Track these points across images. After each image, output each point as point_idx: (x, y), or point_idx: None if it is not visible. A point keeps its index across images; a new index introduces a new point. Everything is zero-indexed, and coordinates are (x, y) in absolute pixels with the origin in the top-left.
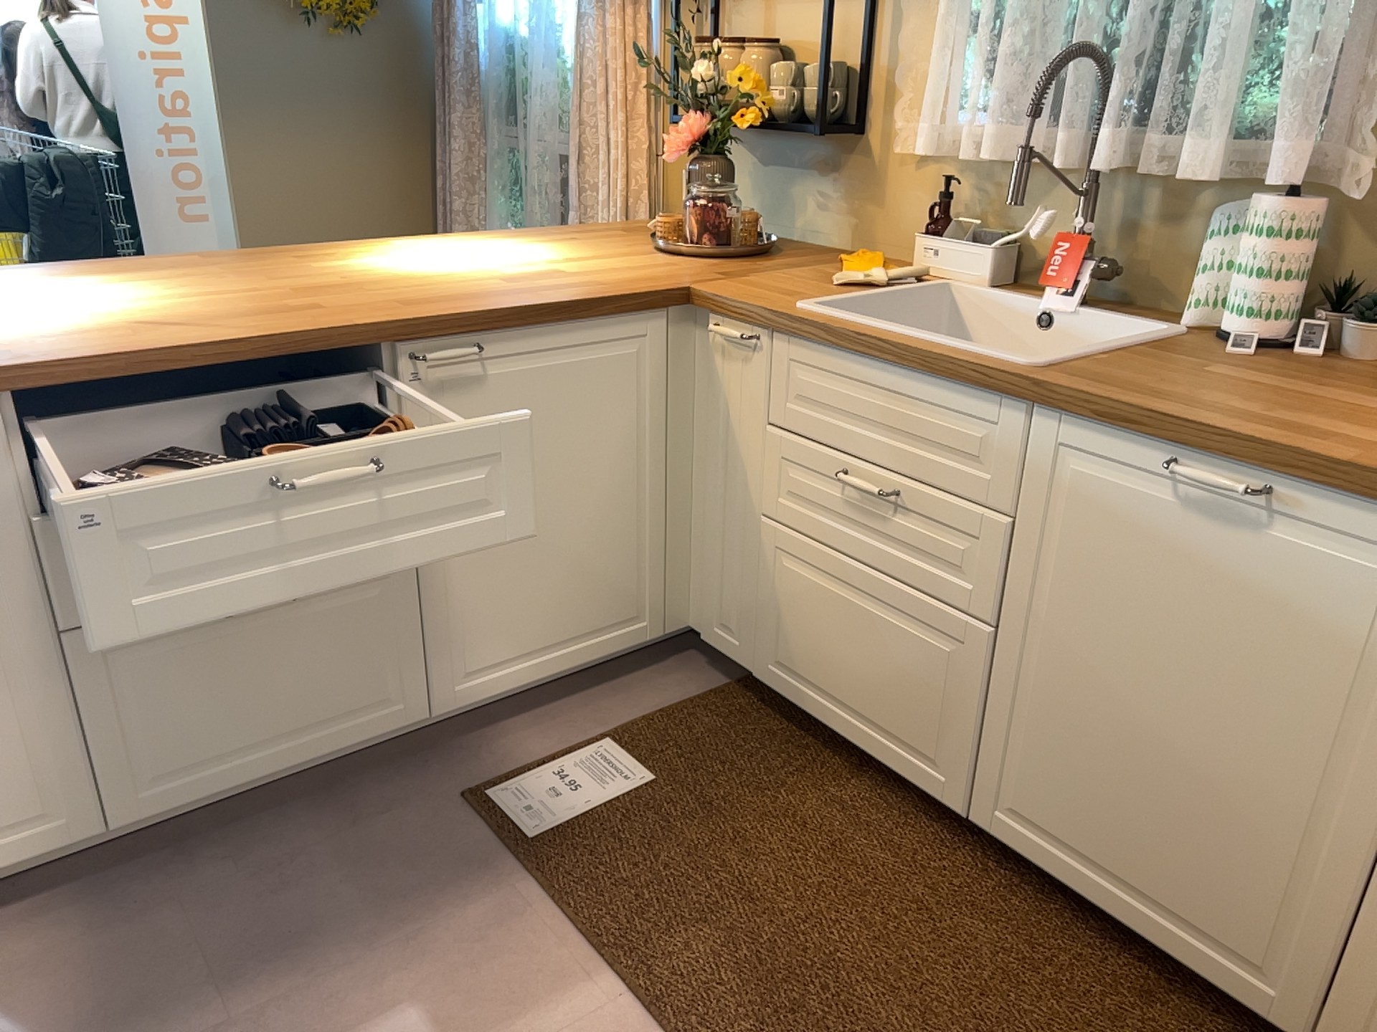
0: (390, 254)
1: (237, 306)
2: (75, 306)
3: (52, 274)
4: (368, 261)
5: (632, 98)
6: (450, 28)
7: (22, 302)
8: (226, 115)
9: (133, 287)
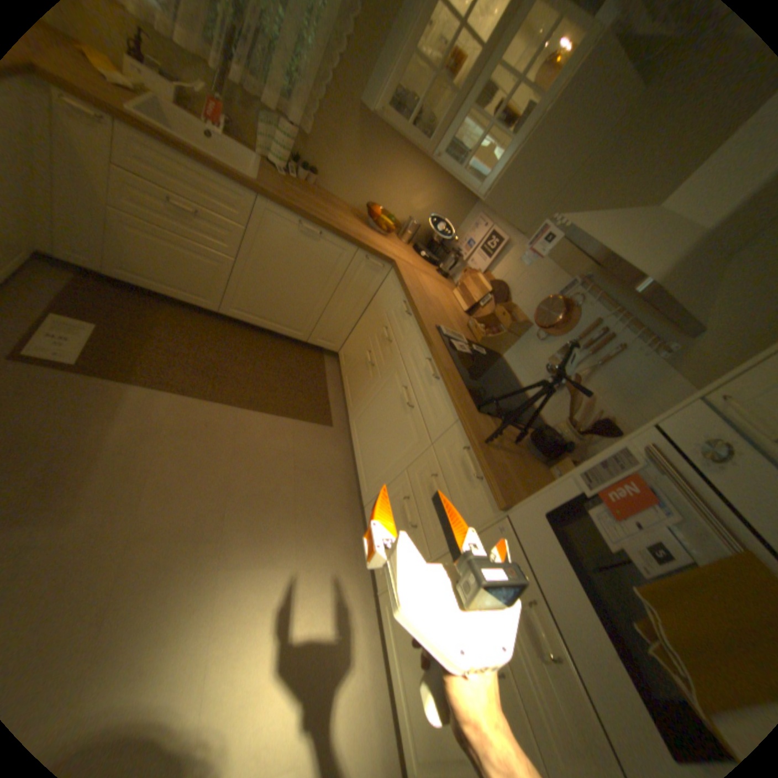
0: None
1: None
2: None
3: None
4: None
5: None
6: None
7: None
8: None
9: None
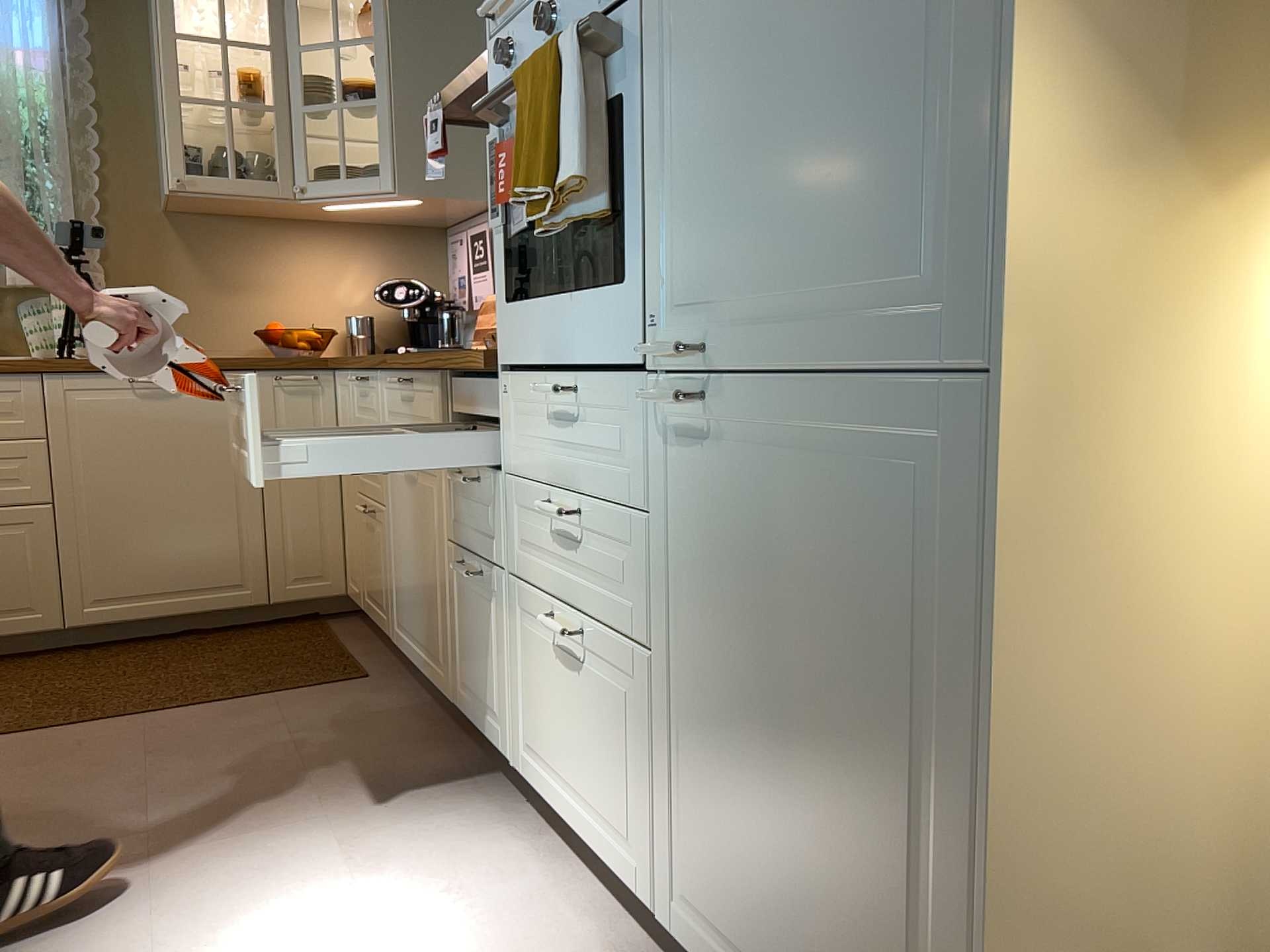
0: None
1: None
2: None
3: None
4: None
5: None
6: None
7: None
8: None
9: None
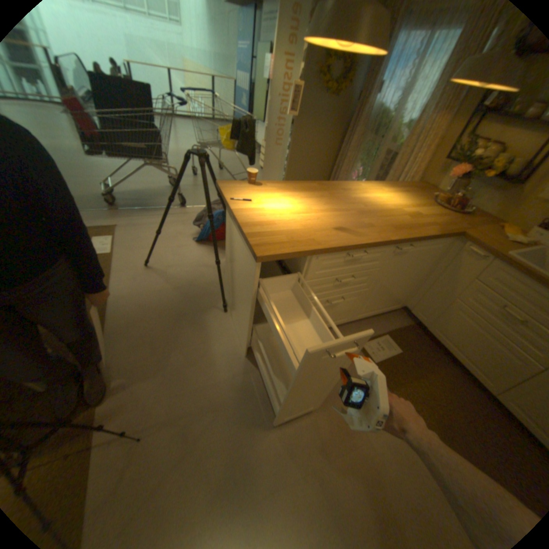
0: (365, 191)
1: (350, 220)
2: (307, 211)
3: (287, 188)
4: (362, 195)
5: (432, 143)
6: (366, 99)
7: (292, 205)
8: (296, 117)
9: (314, 201)
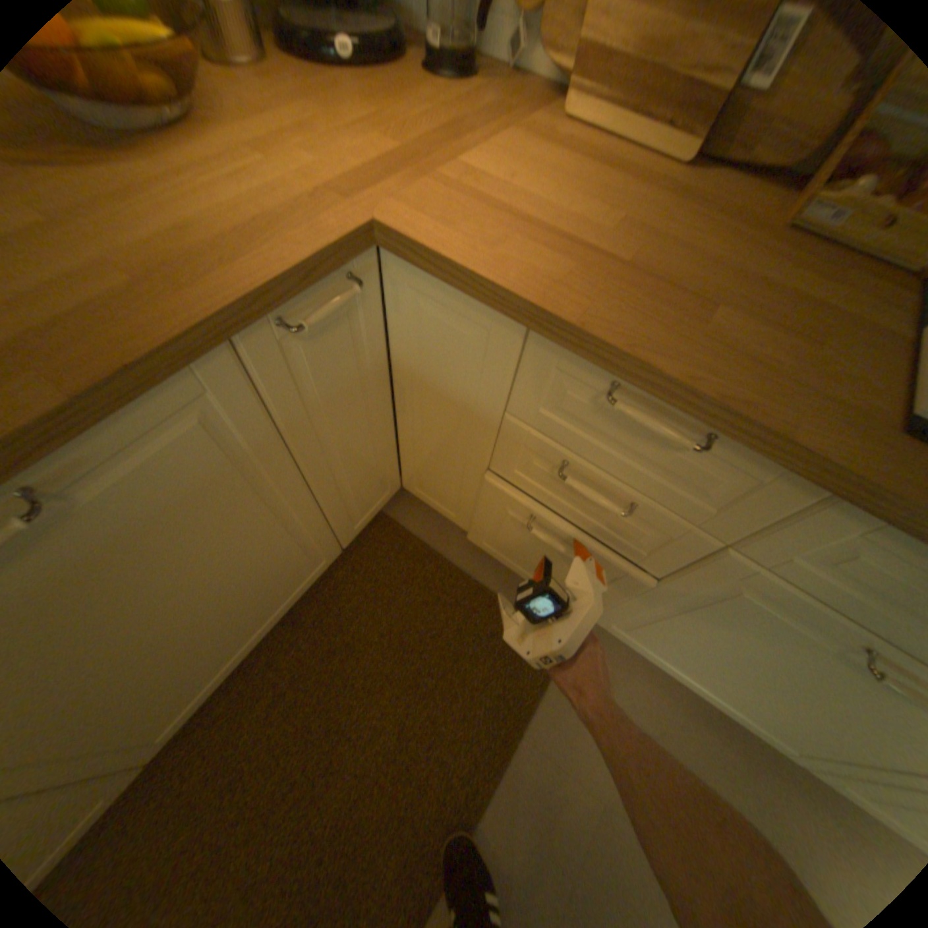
0: None
1: None
2: None
3: None
4: None
5: None
6: None
7: None
8: None
9: None
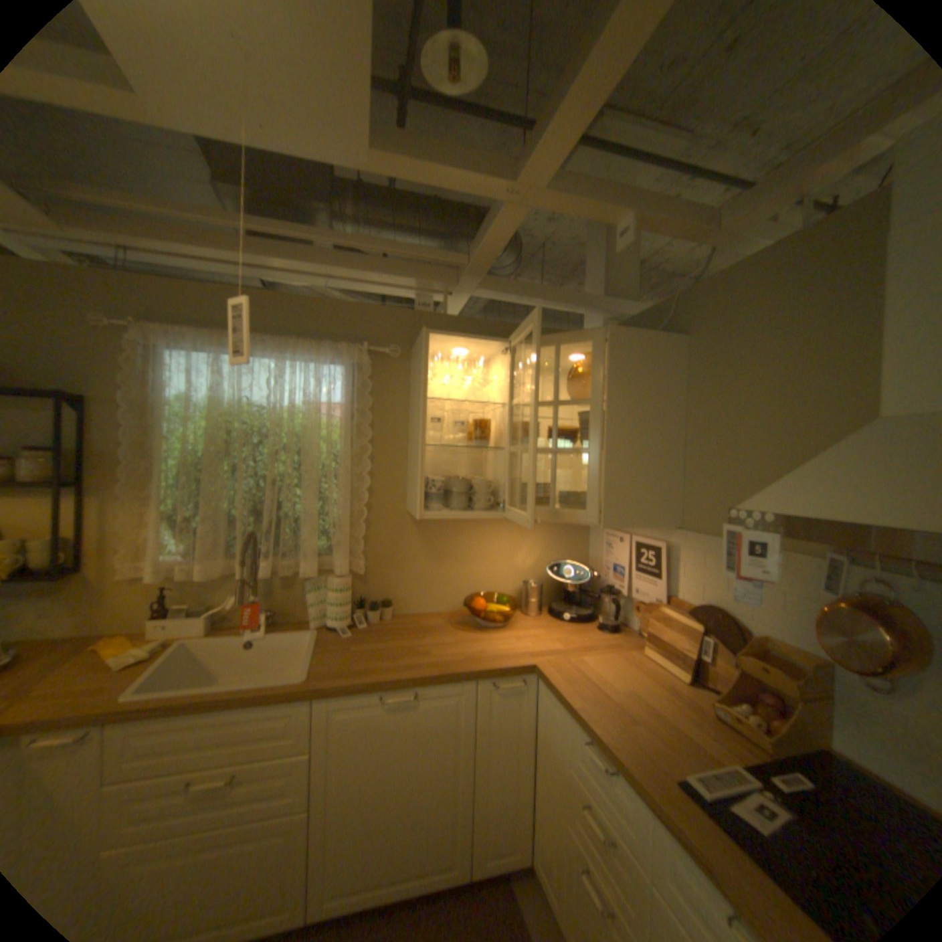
0: None
1: None
2: None
3: None
4: None
5: None
6: None
7: None
8: None
9: None
